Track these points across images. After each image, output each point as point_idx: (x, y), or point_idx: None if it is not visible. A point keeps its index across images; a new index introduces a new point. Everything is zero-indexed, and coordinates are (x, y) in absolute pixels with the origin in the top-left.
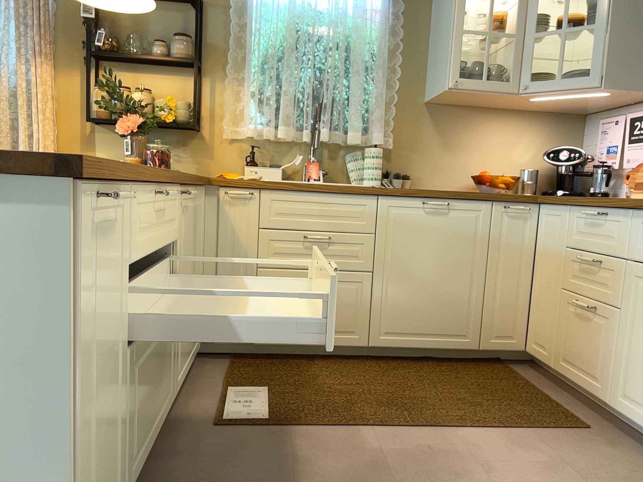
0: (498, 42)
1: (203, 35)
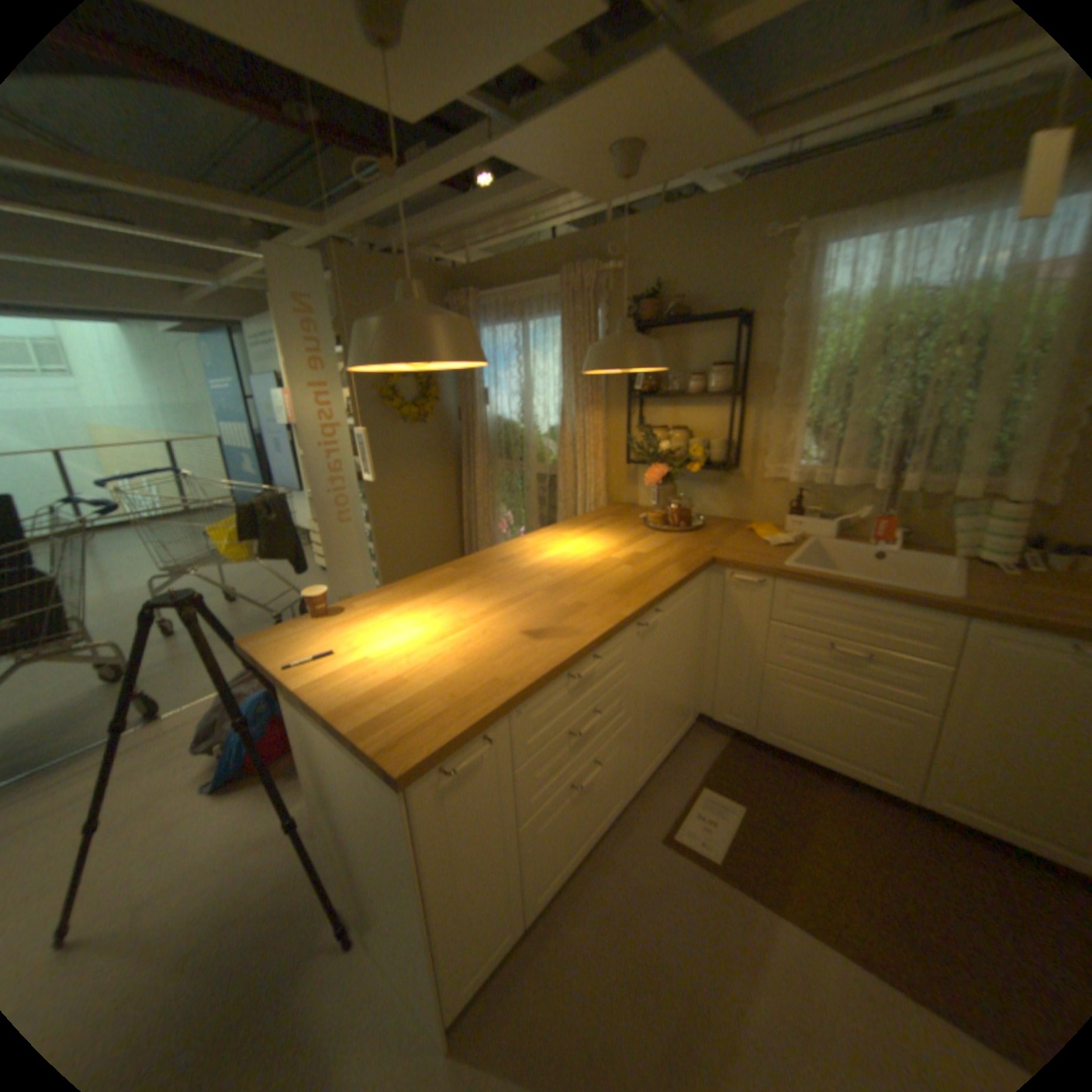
0: None
1: (749, 353)
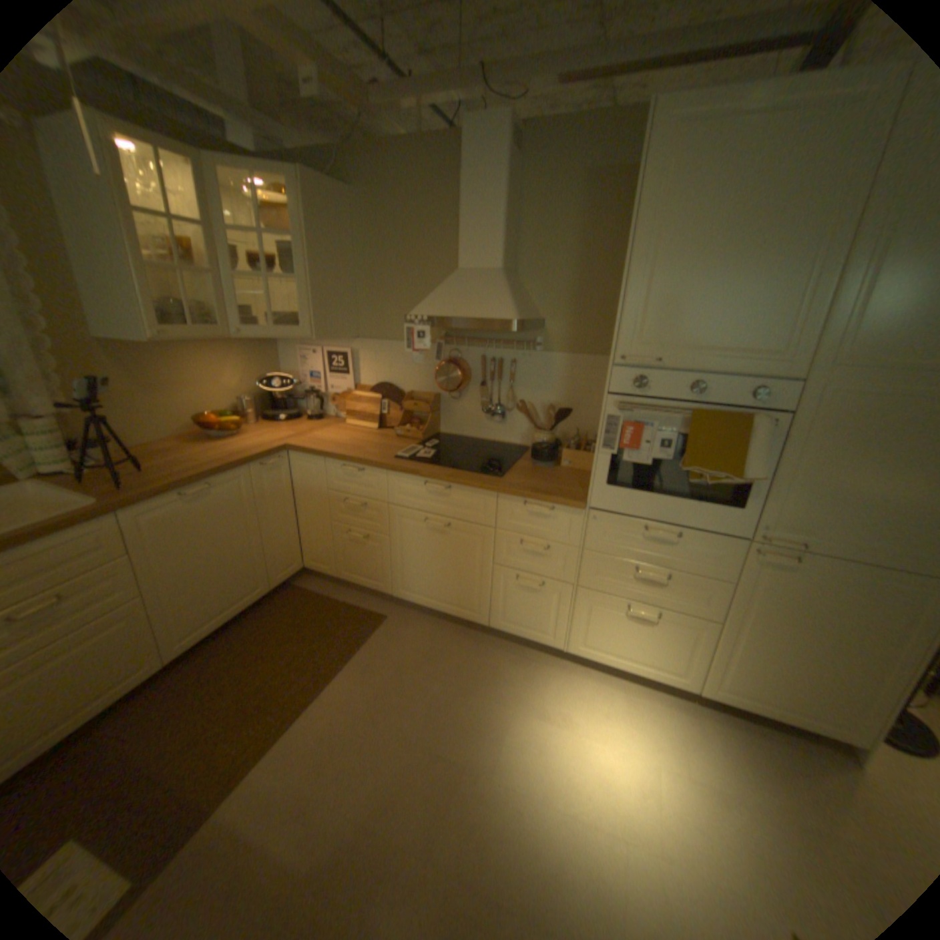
0: (177, 266)
1: None
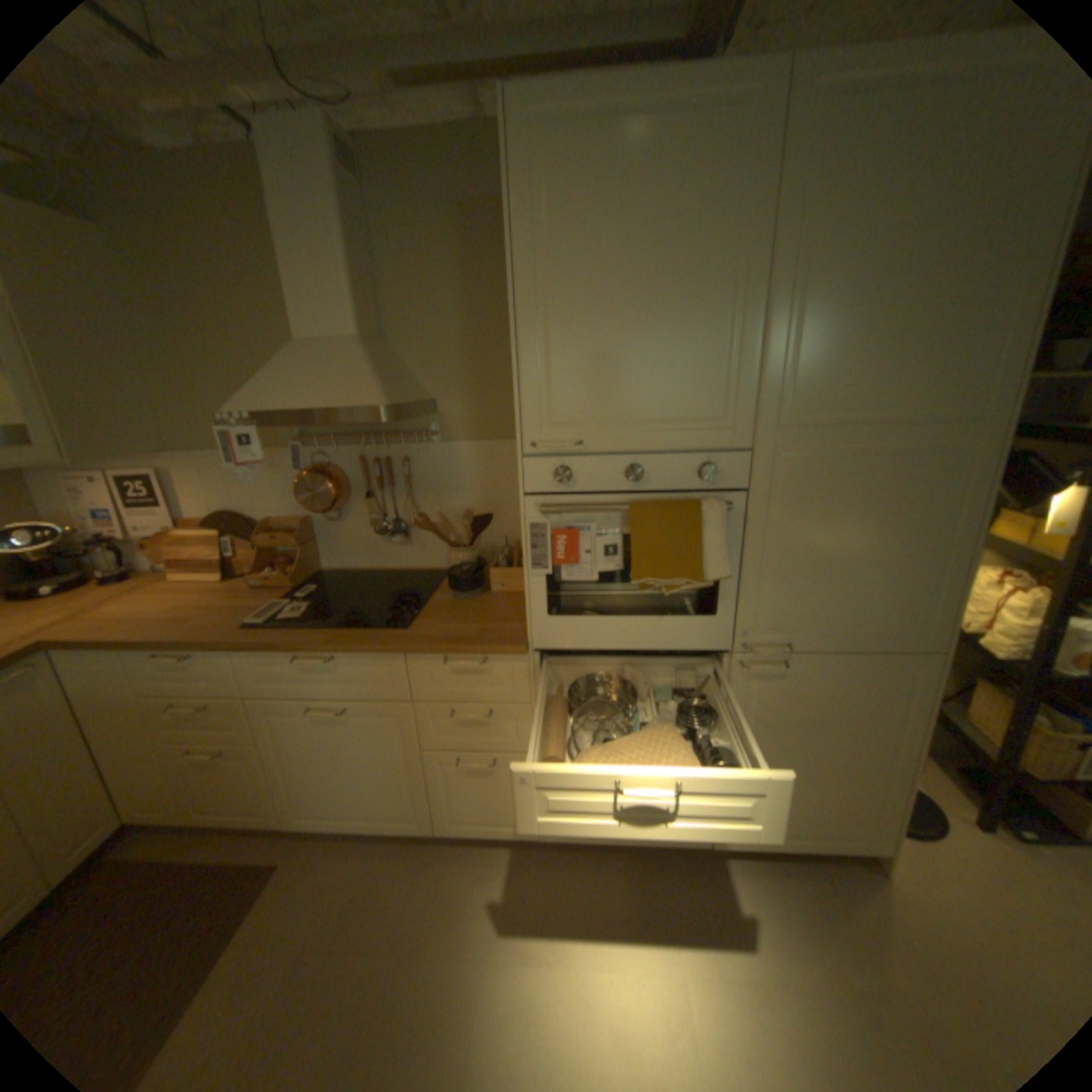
0: None
1: None
